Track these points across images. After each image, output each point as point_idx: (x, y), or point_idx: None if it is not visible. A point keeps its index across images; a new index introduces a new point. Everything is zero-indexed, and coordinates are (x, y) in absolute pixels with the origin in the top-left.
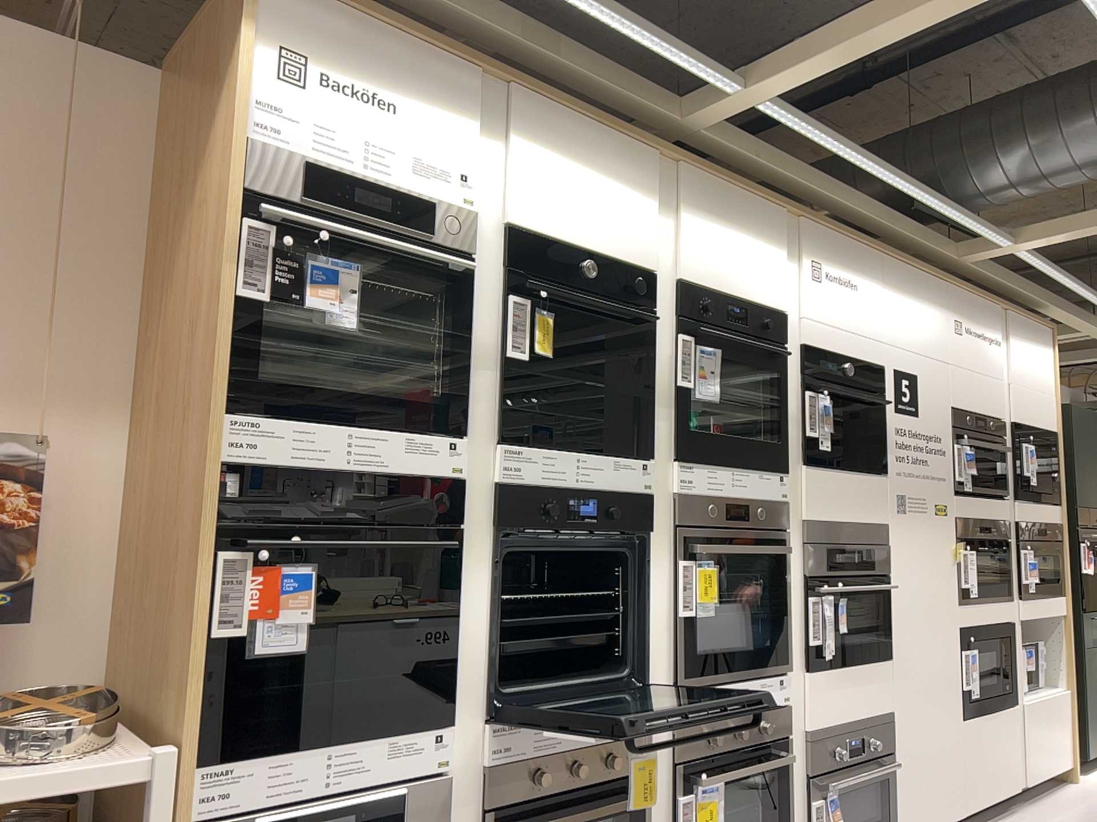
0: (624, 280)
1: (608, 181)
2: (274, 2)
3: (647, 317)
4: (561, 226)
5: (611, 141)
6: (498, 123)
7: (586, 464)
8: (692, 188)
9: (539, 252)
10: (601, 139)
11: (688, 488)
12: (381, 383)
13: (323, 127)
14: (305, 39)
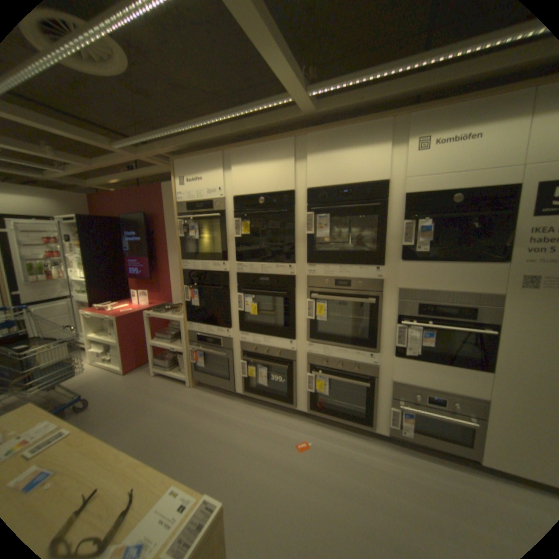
0: (279, 197)
1: (268, 160)
2: (170, 166)
3: (292, 208)
4: (250, 188)
5: (268, 141)
6: (227, 161)
7: (265, 268)
8: (317, 137)
9: (243, 200)
10: (264, 143)
11: (316, 275)
12: (210, 249)
13: (184, 190)
14: (178, 170)
